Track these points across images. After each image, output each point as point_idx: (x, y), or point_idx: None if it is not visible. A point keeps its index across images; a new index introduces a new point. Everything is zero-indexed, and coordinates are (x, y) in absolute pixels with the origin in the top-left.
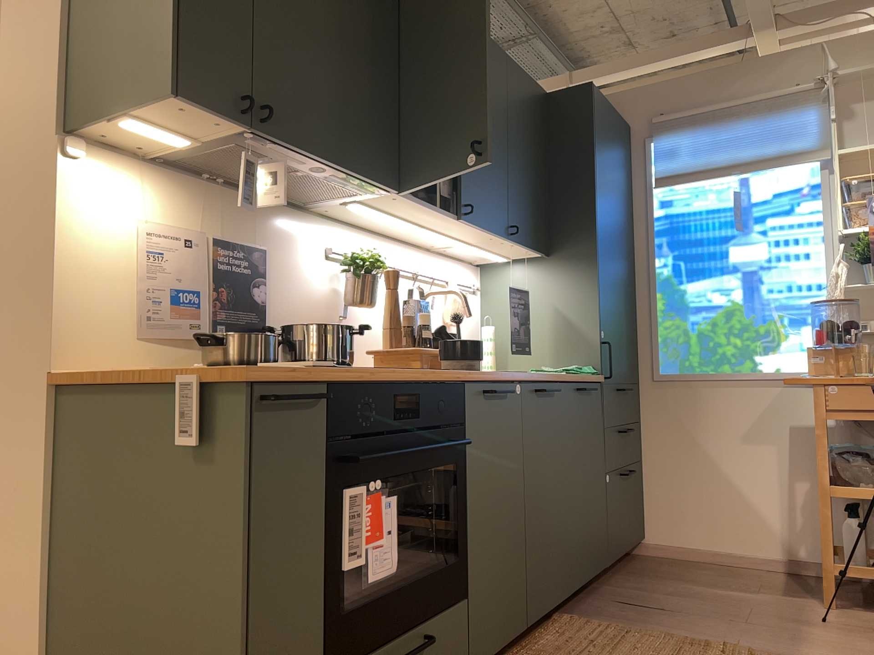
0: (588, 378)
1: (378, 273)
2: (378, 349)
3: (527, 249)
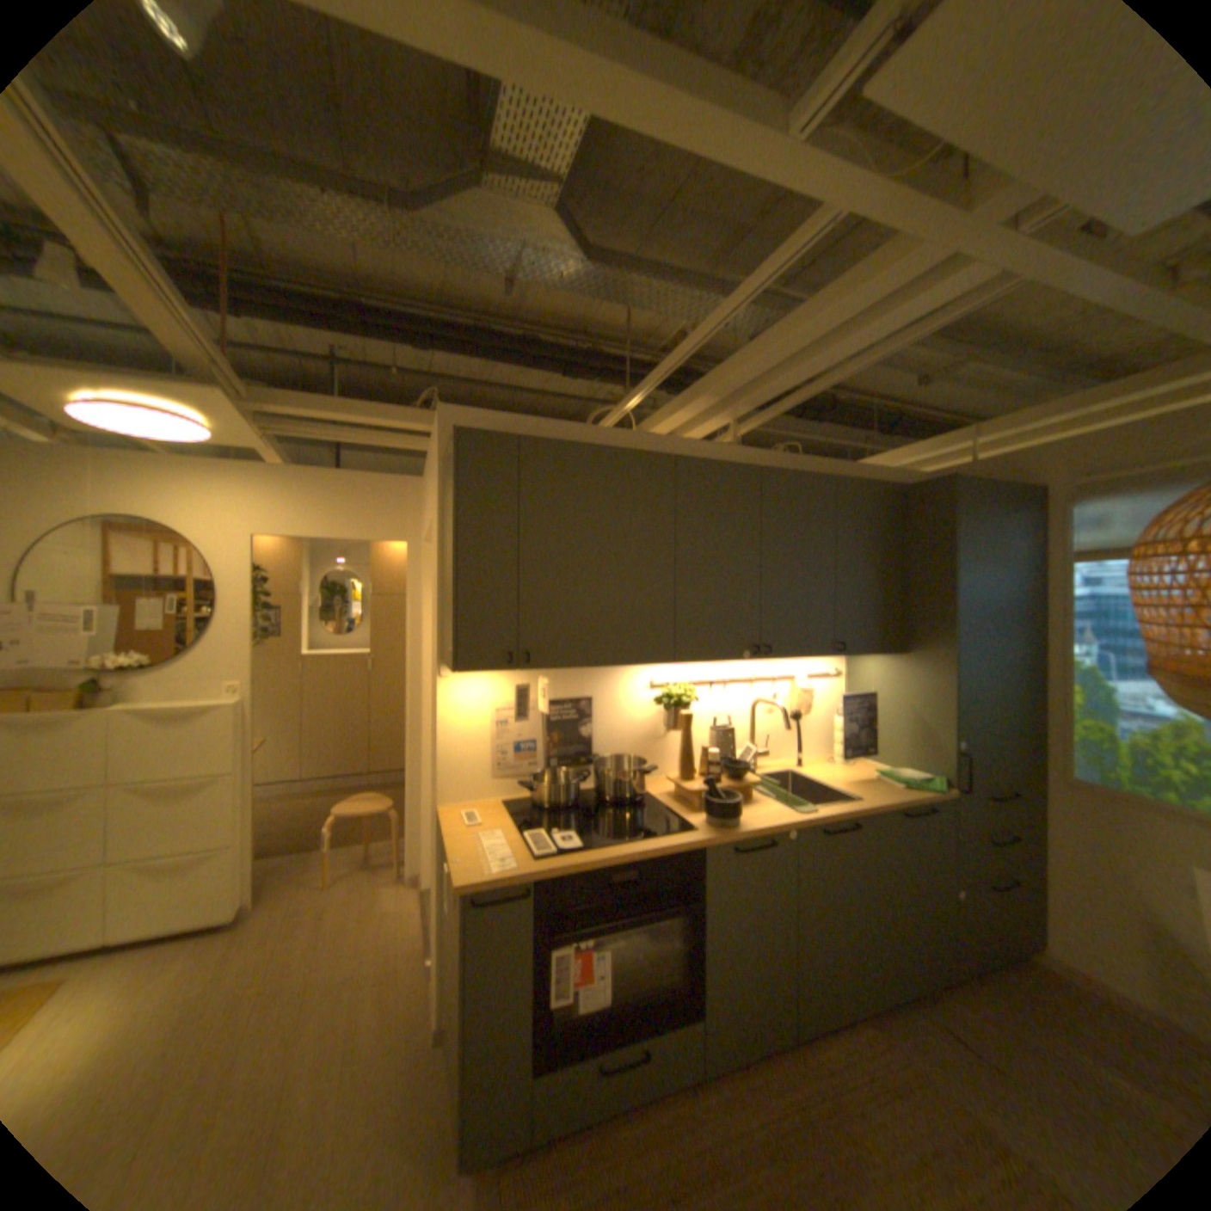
0: (927, 798)
1: (694, 699)
2: (674, 778)
3: (870, 655)
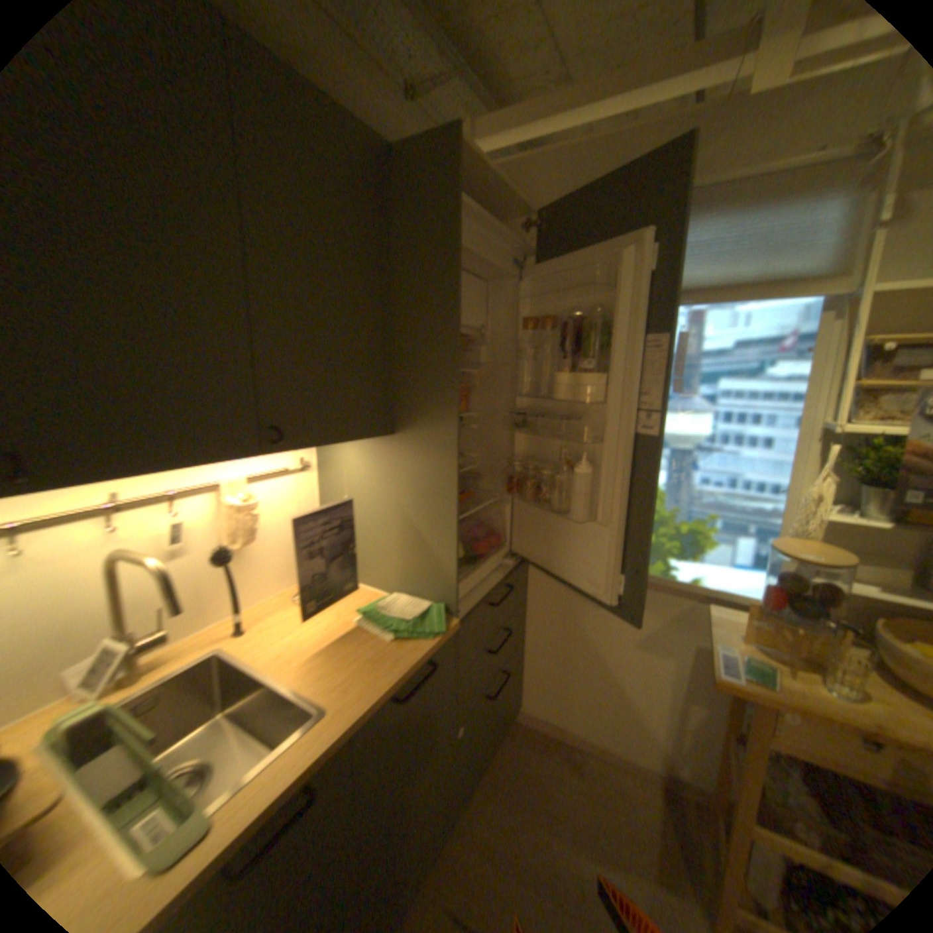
0: (424, 651)
1: None
2: None
3: (338, 441)
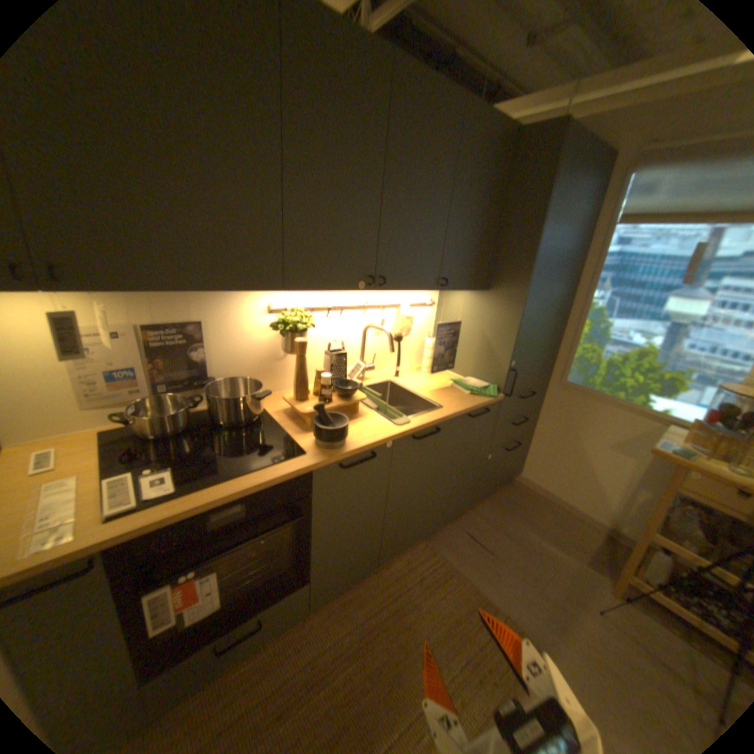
0: (484, 402)
1: (311, 325)
2: (289, 398)
3: (462, 290)
